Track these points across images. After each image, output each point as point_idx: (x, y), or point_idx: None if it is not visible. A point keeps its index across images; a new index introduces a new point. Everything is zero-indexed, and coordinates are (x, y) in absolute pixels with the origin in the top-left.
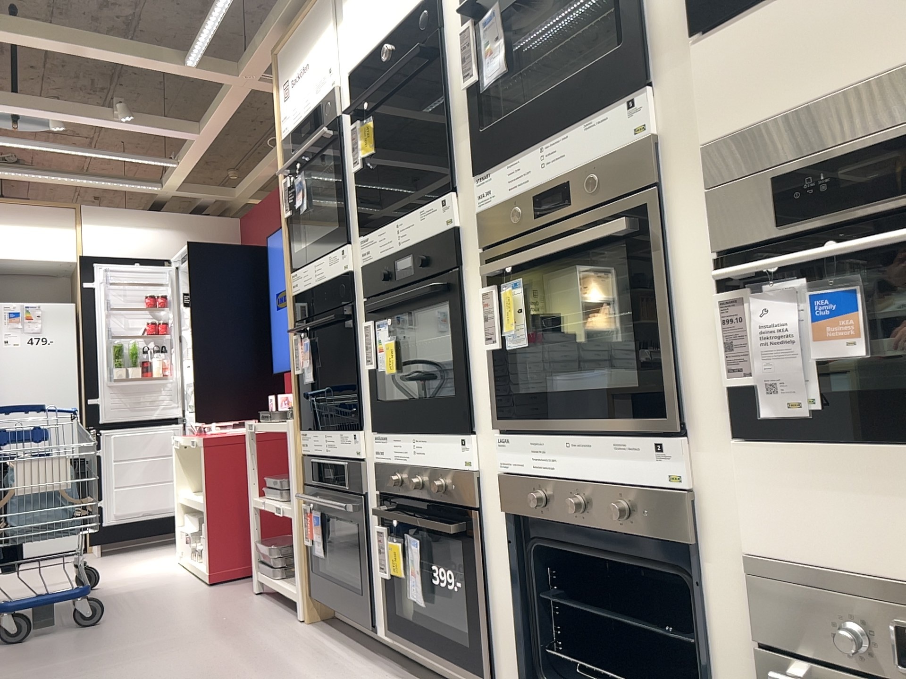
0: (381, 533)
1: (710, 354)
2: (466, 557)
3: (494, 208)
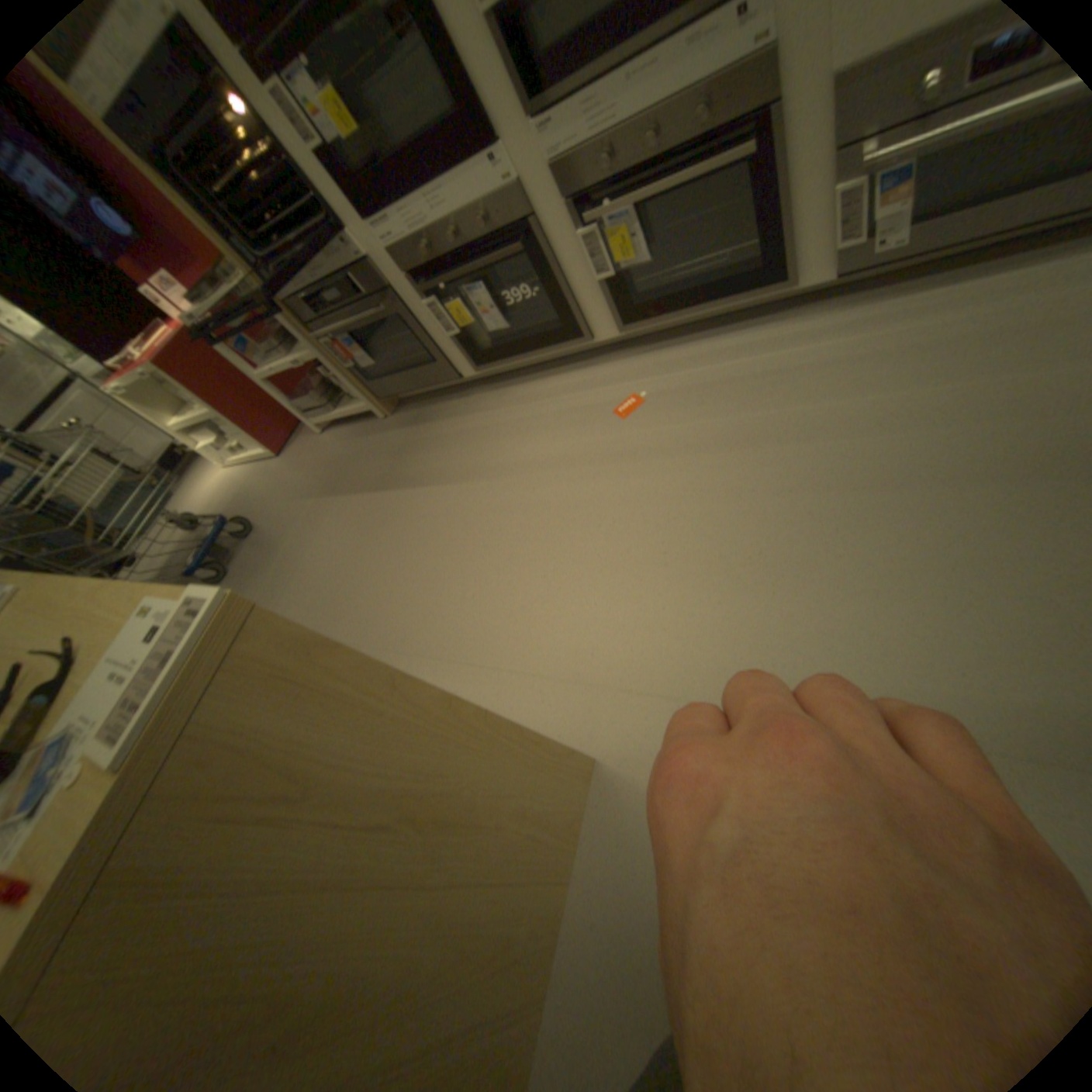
0: (429, 305)
1: None
2: (533, 263)
3: None
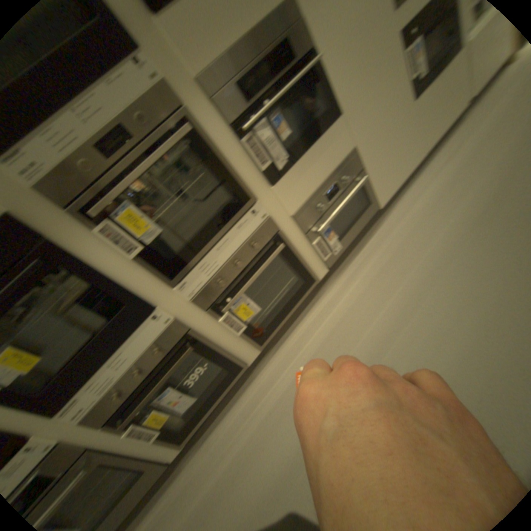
0: (132, 431)
1: (249, 165)
2: (201, 351)
3: (56, 172)
